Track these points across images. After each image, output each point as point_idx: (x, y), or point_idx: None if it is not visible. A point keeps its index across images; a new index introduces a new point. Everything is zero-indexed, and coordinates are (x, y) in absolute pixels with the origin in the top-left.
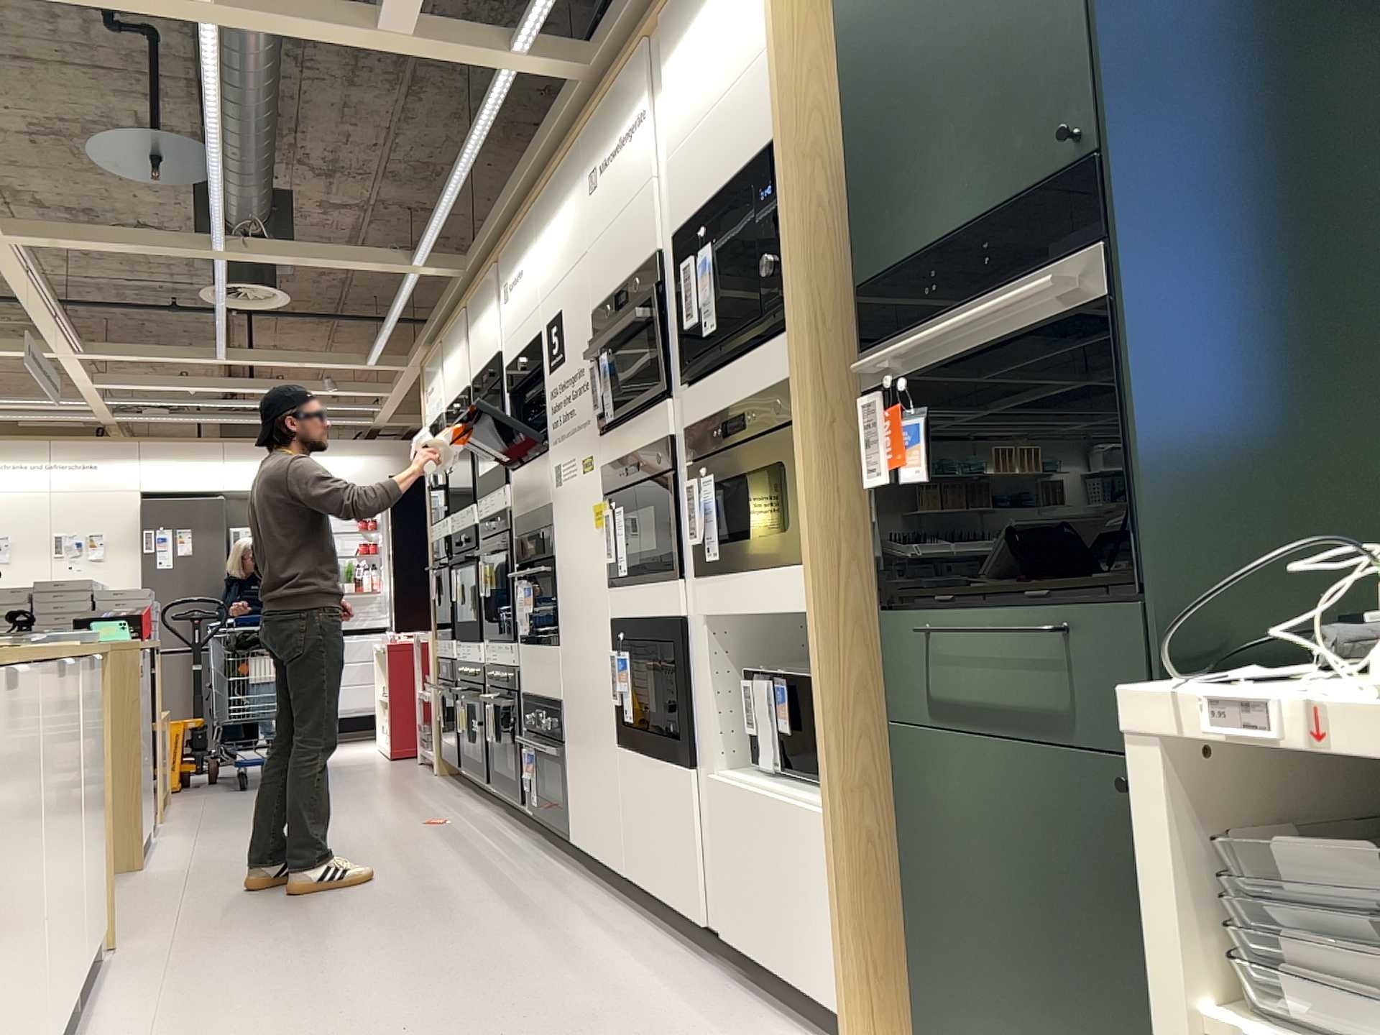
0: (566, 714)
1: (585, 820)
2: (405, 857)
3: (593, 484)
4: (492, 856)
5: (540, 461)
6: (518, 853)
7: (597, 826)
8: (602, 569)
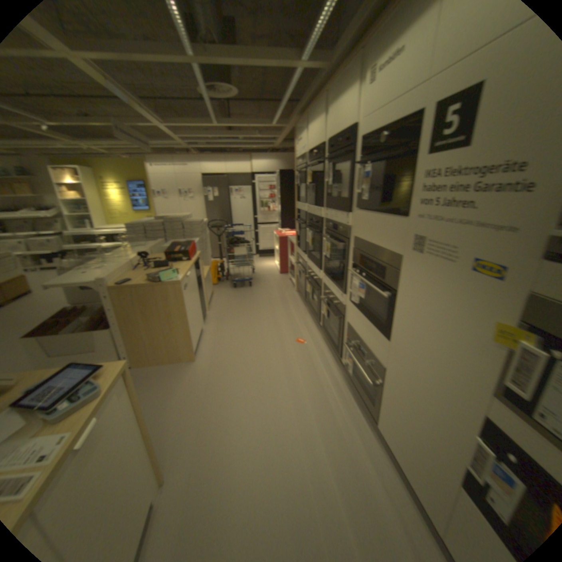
0: (387, 378)
1: (395, 441)
2: (291, 382)
3: (497, 293)
4: (329, 395)
5: (393, 220)
6: (341, 396)
7: (408, 463)
8: (482, 368)
